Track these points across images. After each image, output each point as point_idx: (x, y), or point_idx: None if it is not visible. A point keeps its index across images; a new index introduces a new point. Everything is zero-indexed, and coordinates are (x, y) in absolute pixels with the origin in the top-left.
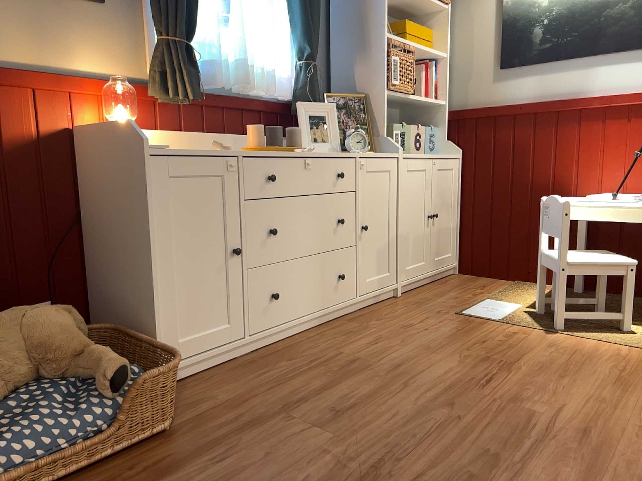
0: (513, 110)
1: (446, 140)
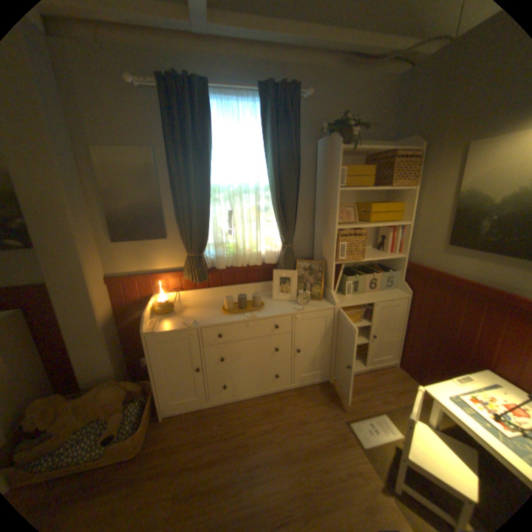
0: (454, 281)
1: (404, 281)
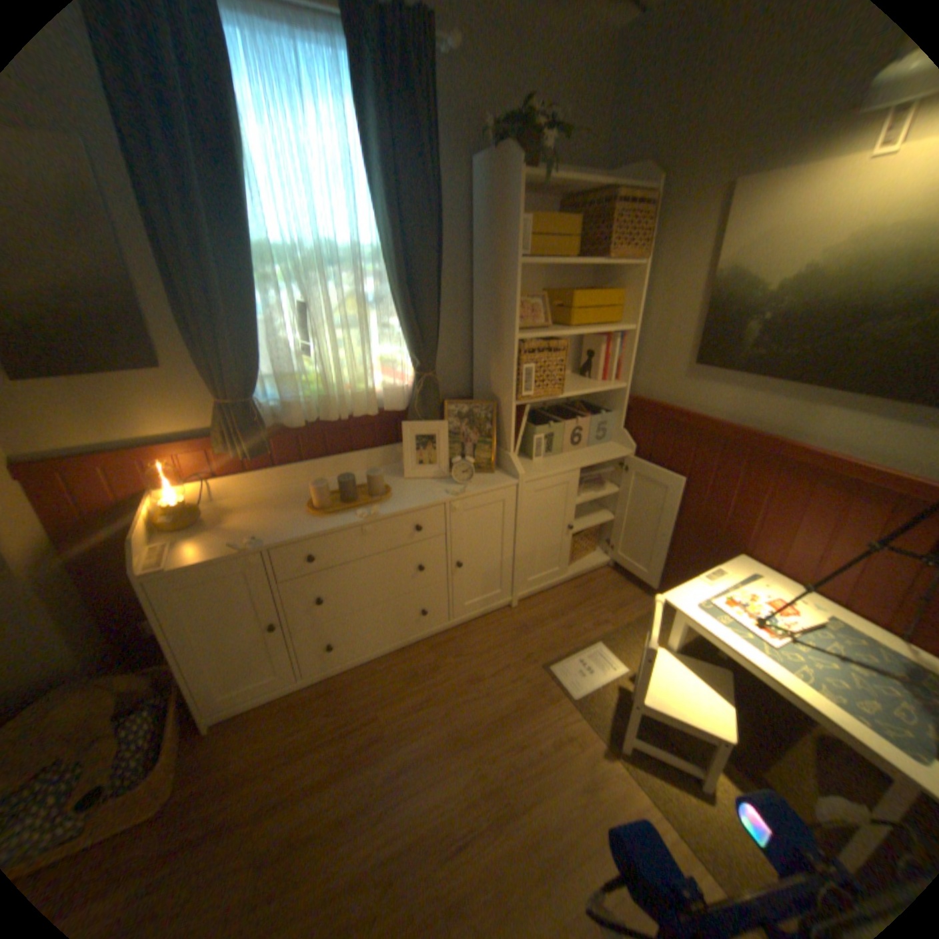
0: (701, 424)
1: (622, 428)
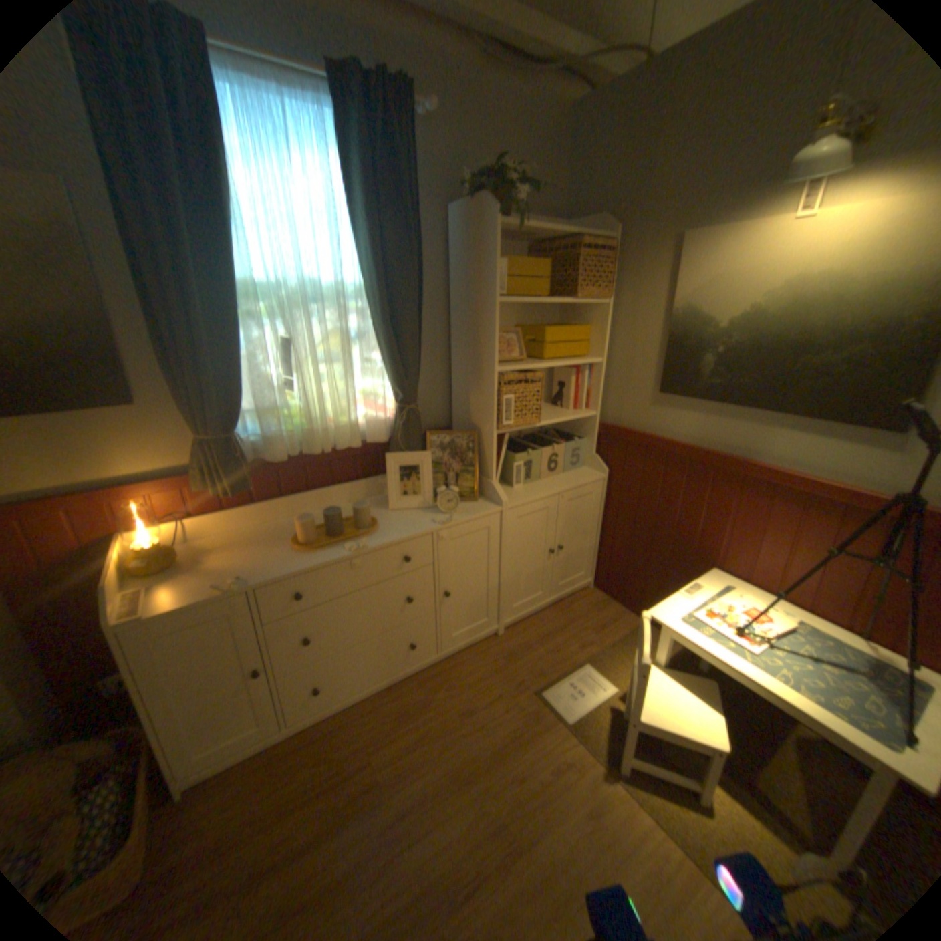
0: (667, 448)
1: (594, 454)
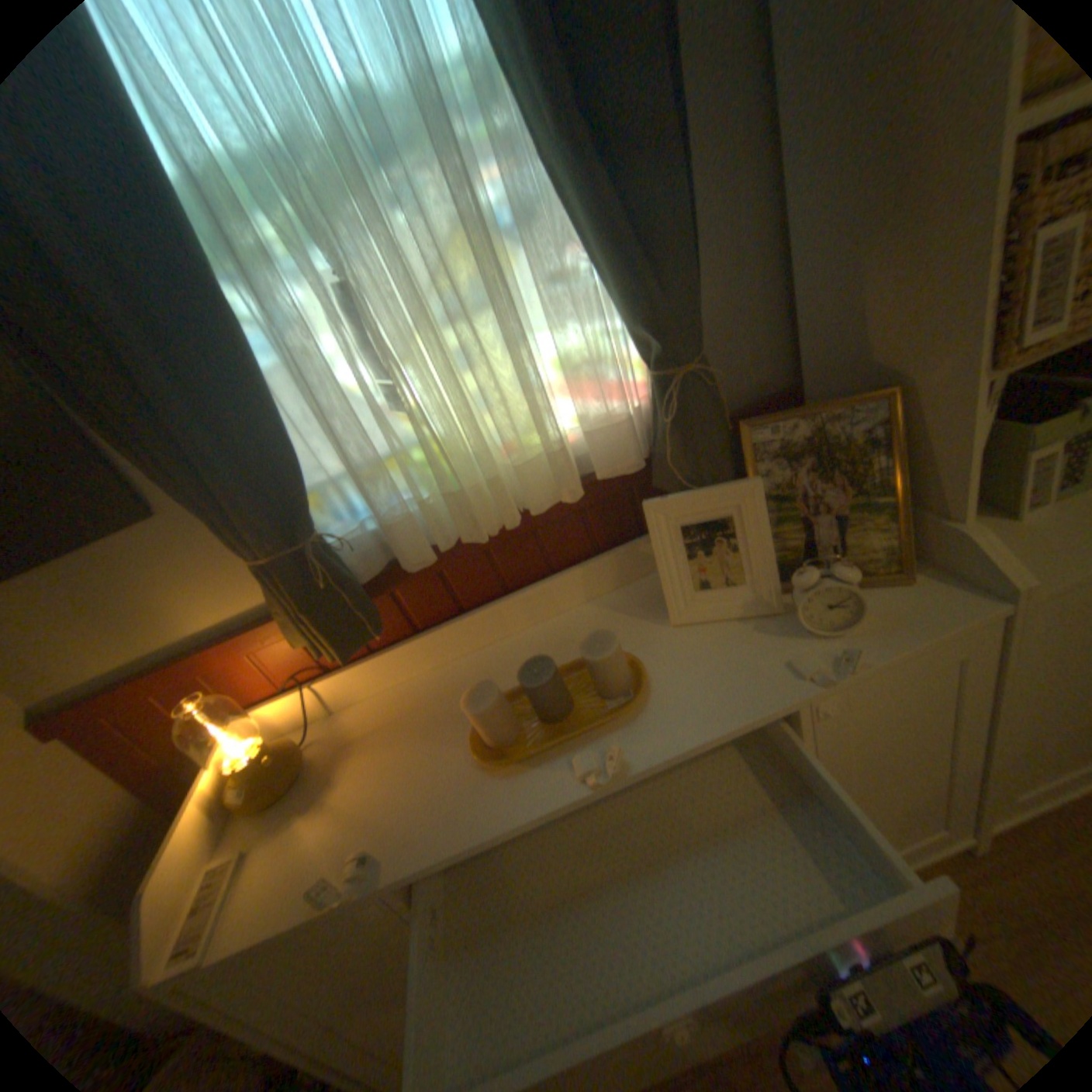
0: None
1: None
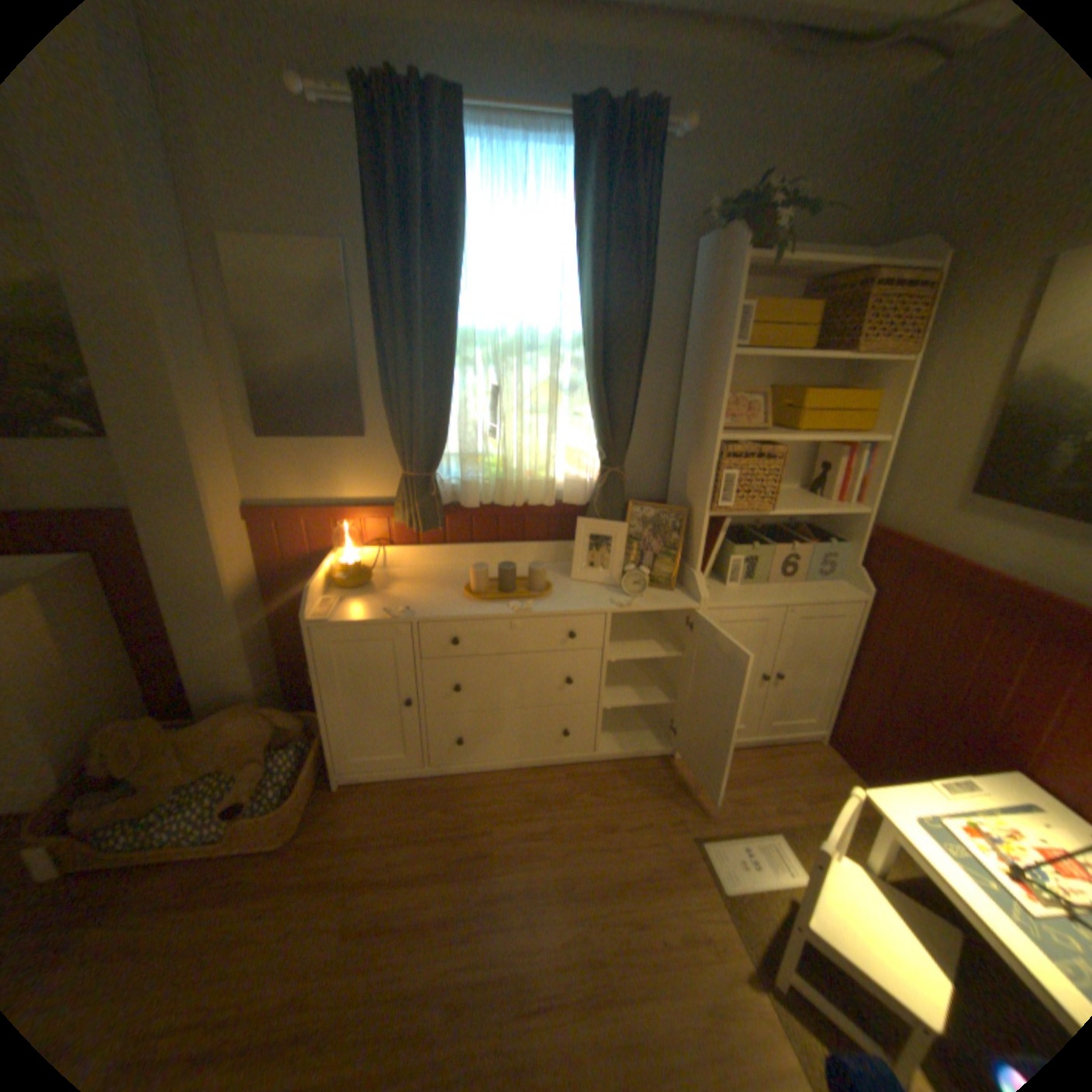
0: (971, 575)
1: (860, 566)
